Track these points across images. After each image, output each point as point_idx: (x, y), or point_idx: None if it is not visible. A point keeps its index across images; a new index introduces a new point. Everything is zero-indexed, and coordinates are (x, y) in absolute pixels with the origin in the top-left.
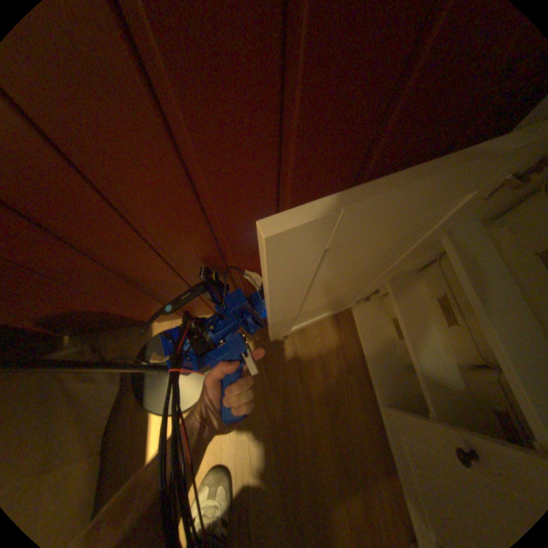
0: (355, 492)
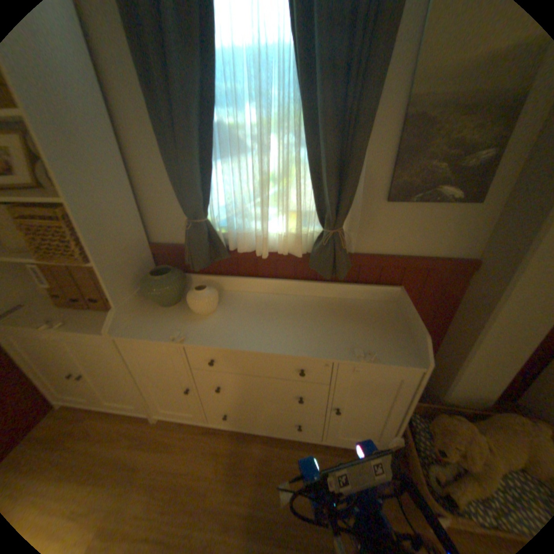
0: (118, 440)
